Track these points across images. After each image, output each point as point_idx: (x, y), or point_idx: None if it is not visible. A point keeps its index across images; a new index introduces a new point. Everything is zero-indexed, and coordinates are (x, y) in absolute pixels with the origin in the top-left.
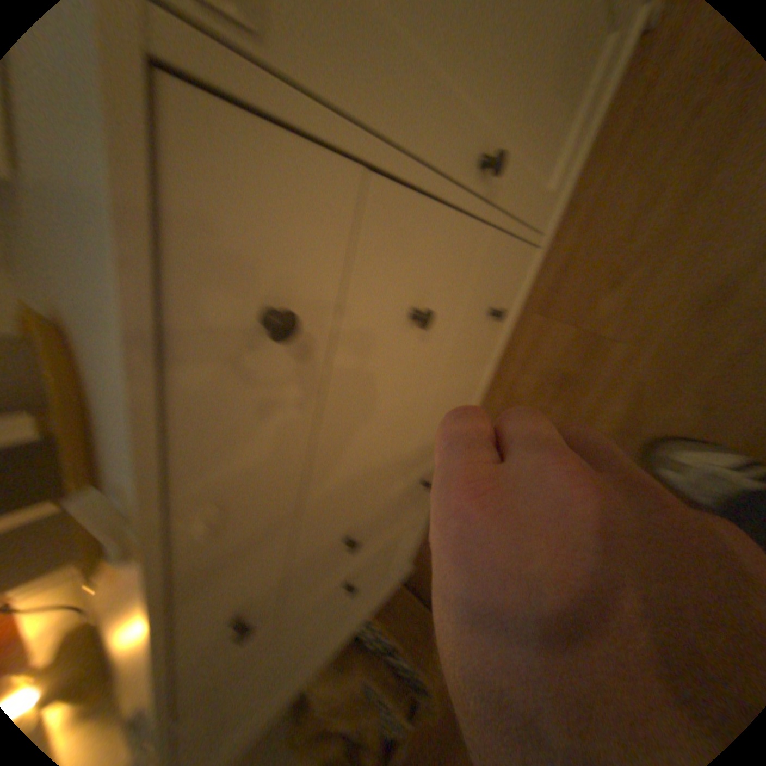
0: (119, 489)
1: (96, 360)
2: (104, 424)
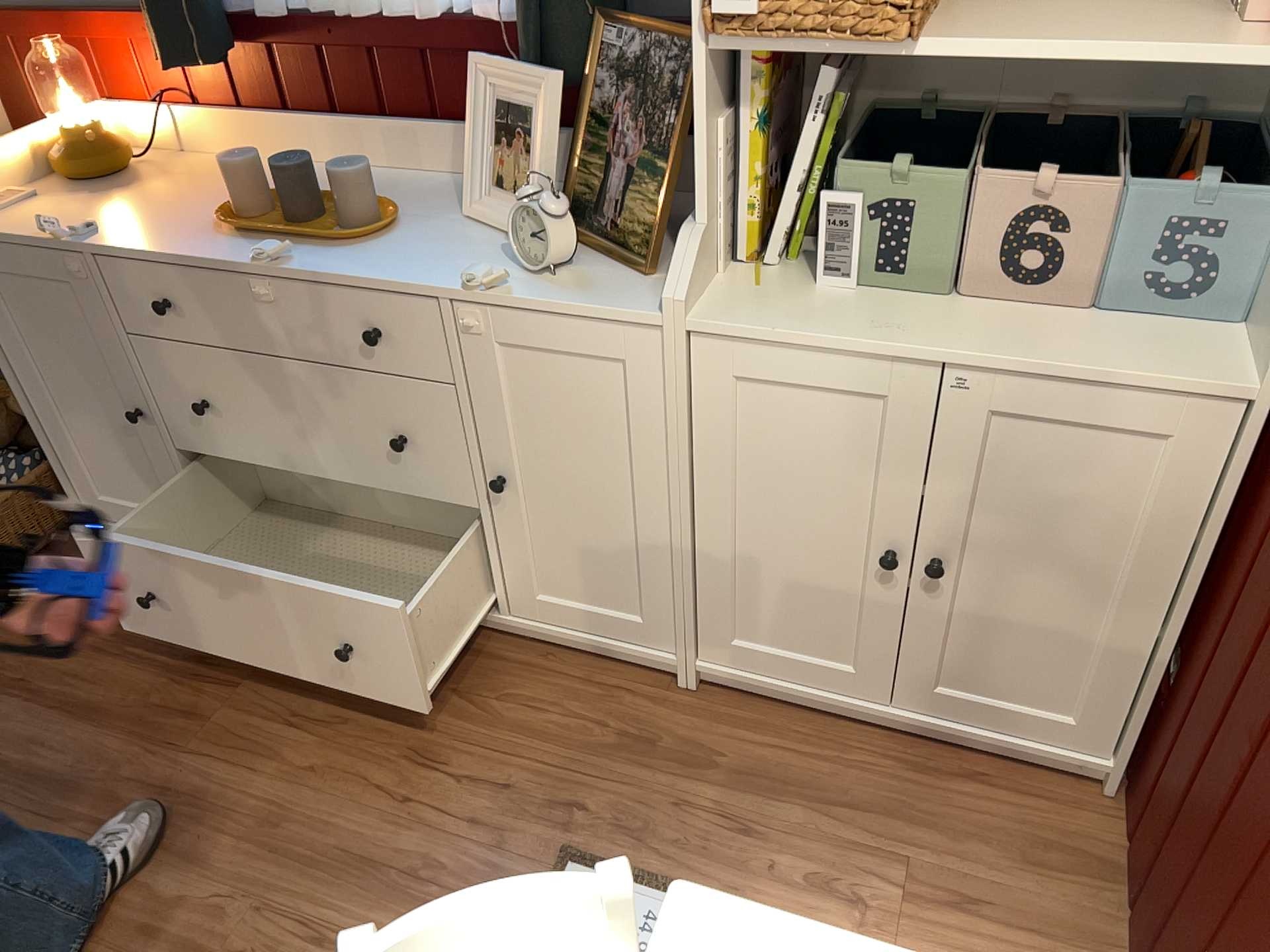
0: (295, 269)
1: (354, 269)
2: (326, 267)
